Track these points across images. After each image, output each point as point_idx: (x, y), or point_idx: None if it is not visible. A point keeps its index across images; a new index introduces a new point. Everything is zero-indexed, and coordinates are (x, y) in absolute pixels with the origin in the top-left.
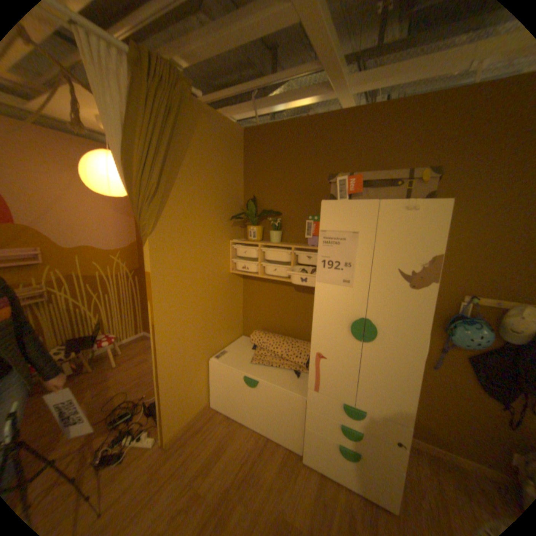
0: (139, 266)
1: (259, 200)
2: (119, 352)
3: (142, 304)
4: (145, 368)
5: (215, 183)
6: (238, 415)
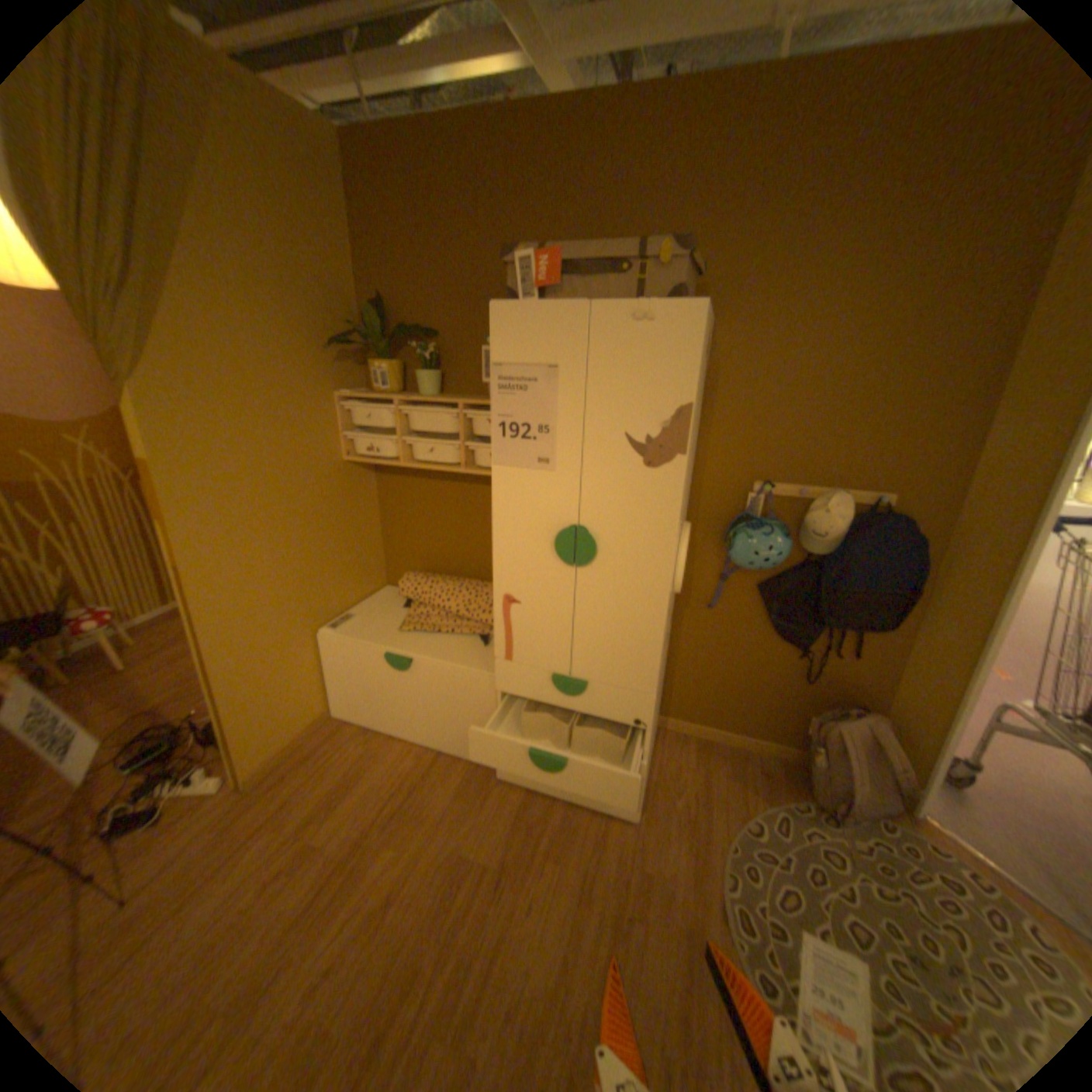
0: None
1: (390, 303)
2: (128, 643)
3: None
4: None
5: (279, 261)
6: (383, 723)
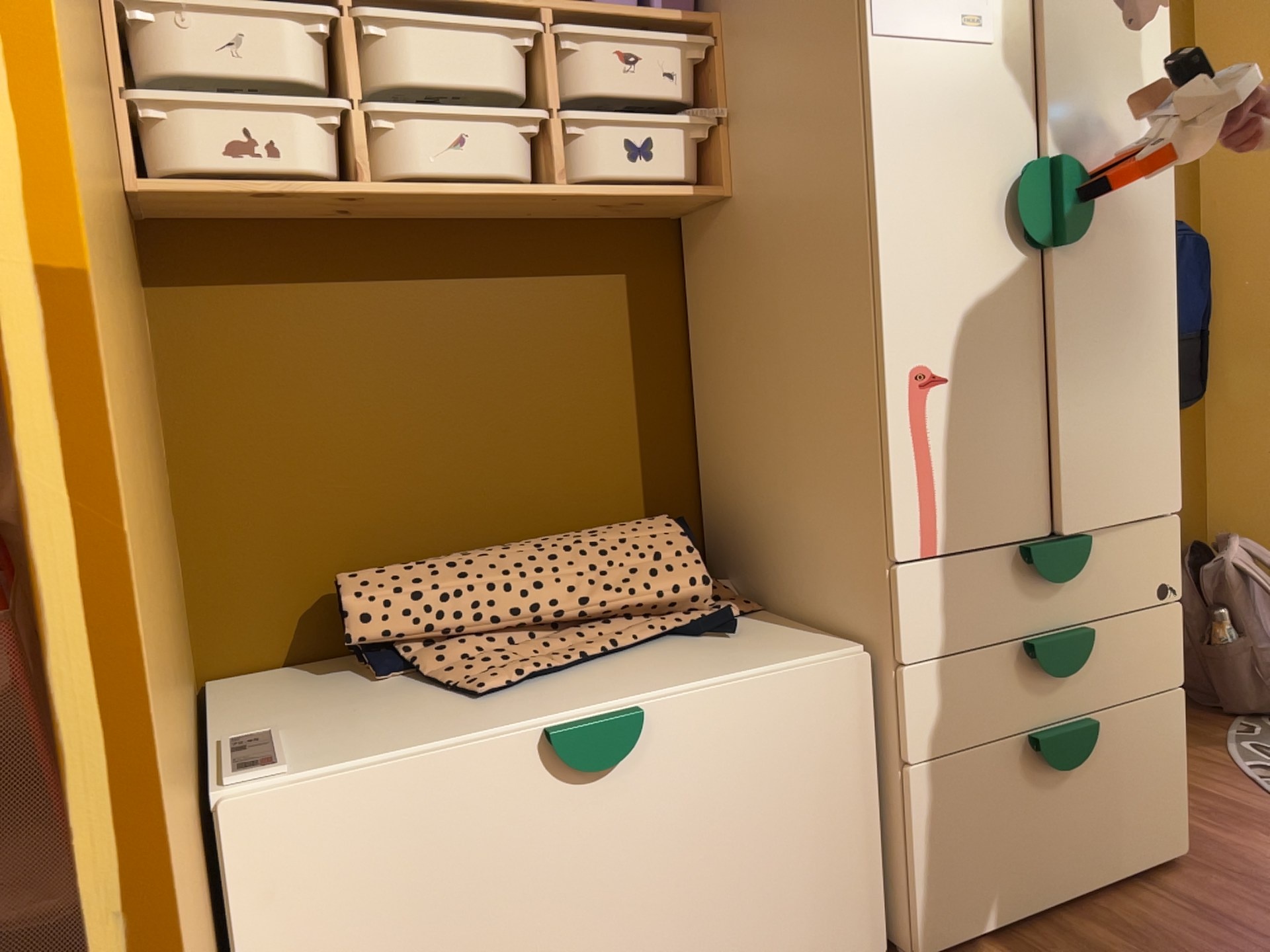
0: None
1: None
2: None
3: None
4: None
5: None
6: None
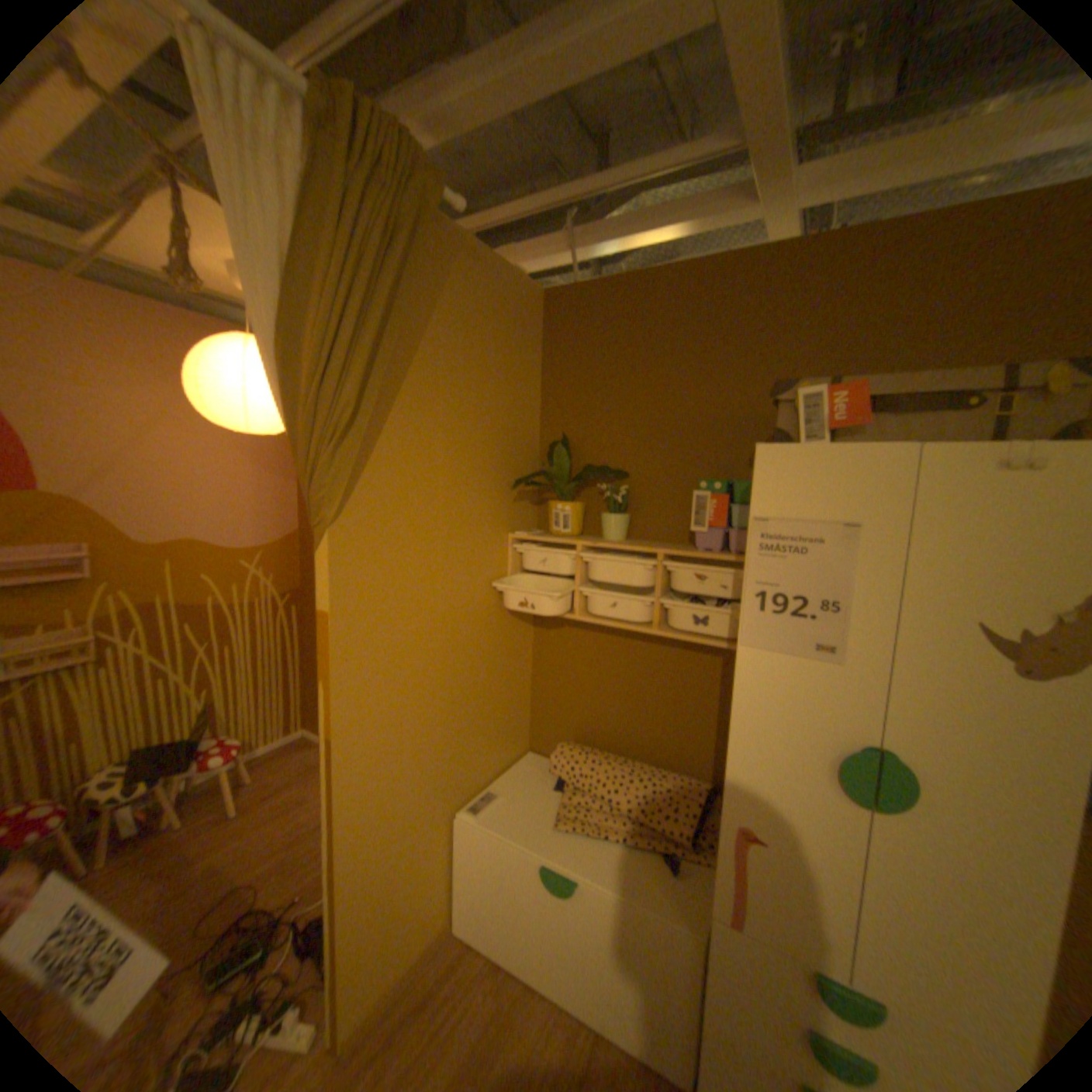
0: (301, 584)
1: (577, 443)
2: (246, 779)
3: (303, 667)
4: (303, 821)
5: (482, 404)
6: (523, 963)
